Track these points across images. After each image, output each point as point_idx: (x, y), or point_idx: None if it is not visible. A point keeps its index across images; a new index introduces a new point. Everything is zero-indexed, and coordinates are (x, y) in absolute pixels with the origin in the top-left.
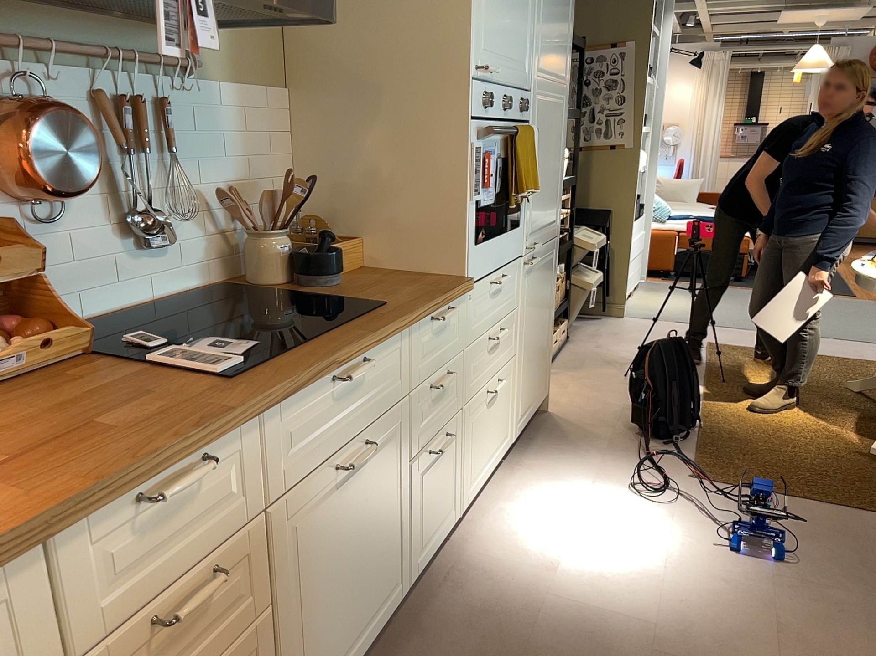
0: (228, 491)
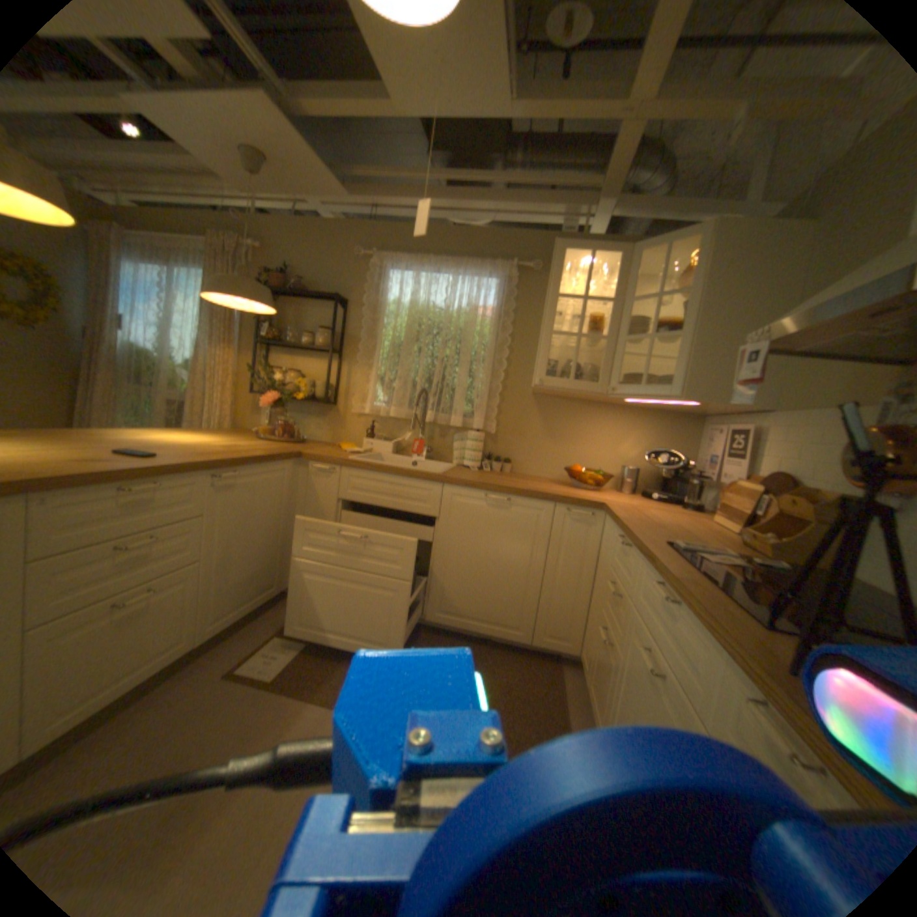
0: (631, 572)
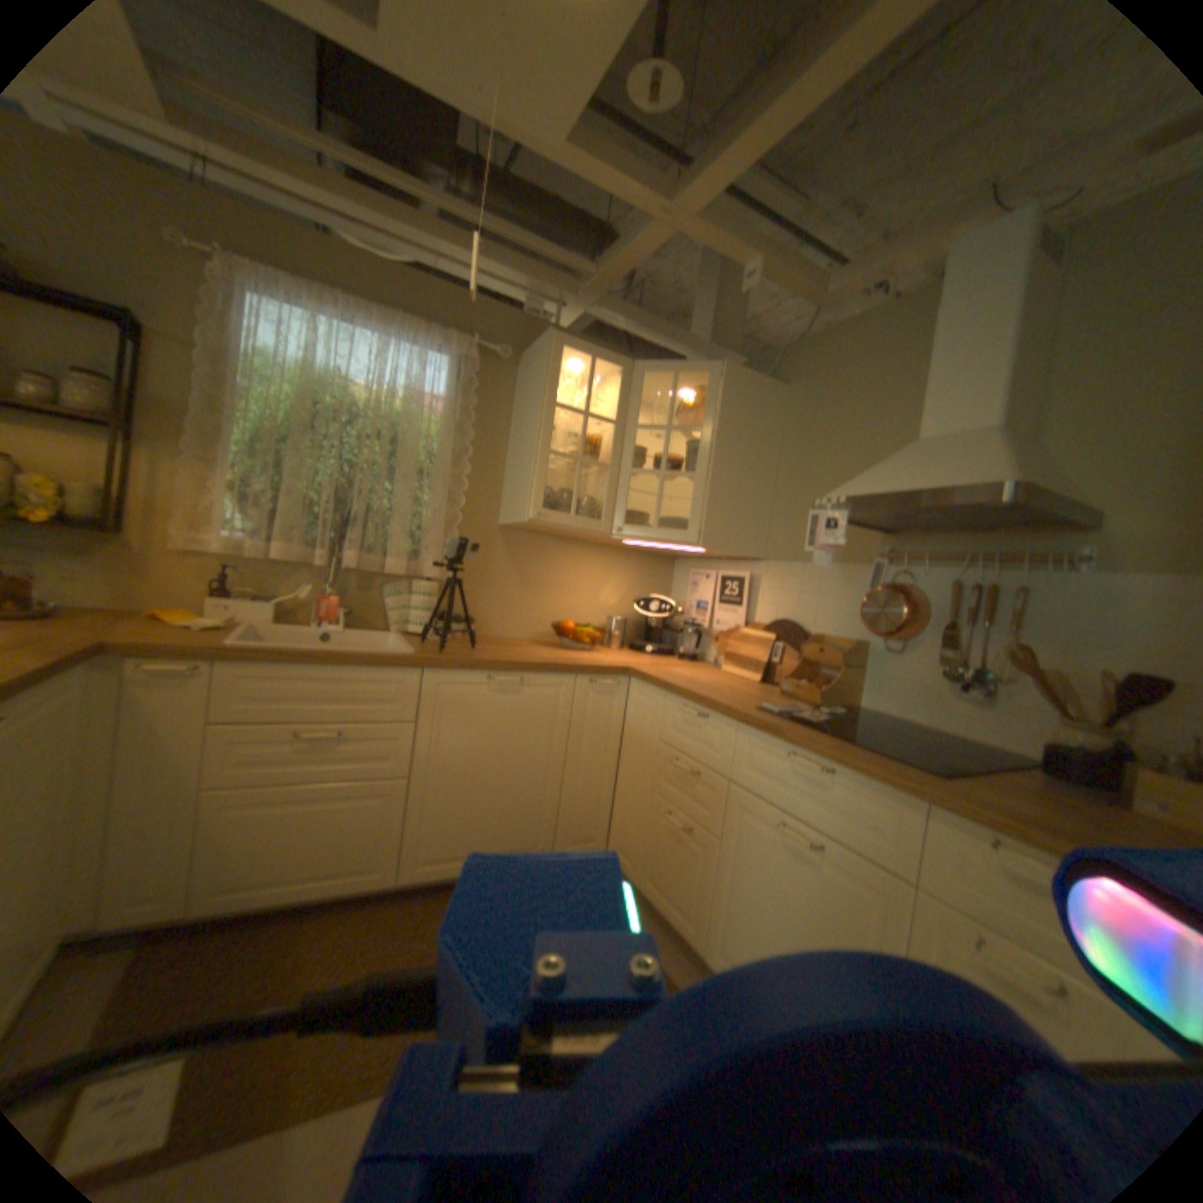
0: (712, 744)
